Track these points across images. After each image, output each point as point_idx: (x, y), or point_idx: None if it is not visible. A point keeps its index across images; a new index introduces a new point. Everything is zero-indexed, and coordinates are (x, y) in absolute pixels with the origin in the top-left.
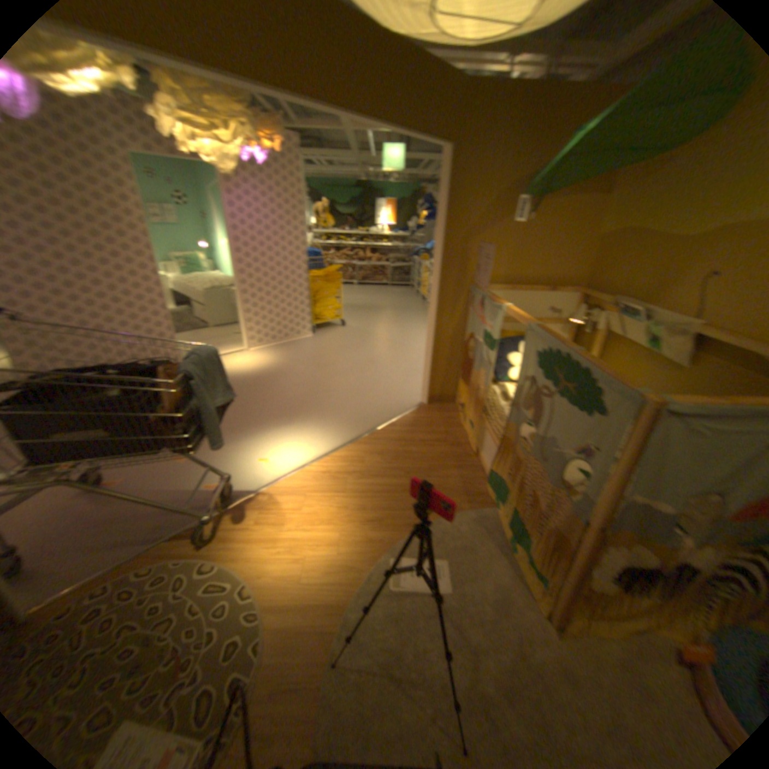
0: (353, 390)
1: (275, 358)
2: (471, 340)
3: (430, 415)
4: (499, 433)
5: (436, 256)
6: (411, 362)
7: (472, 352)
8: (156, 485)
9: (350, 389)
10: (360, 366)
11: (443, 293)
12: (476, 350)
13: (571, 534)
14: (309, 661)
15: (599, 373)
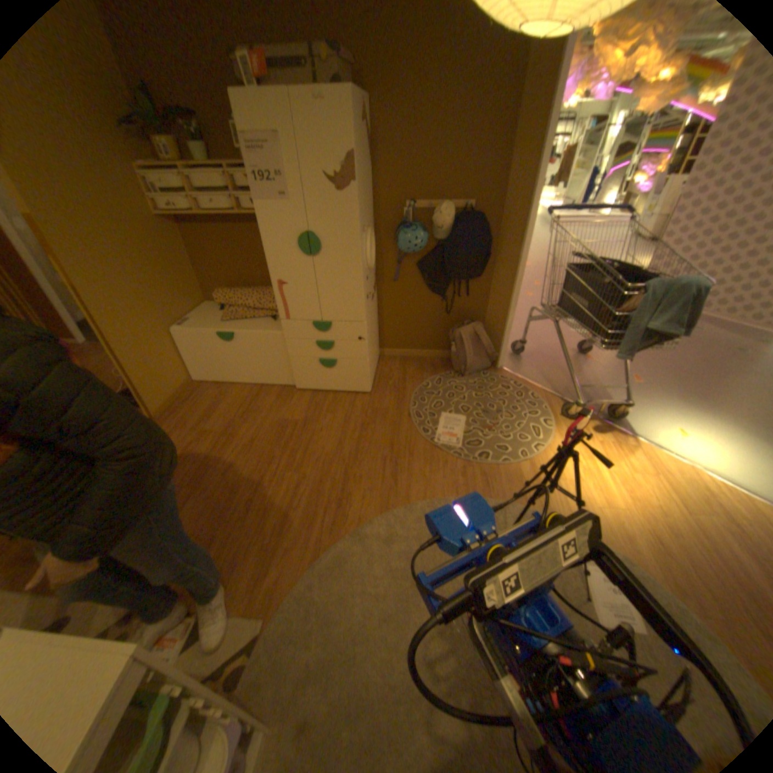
0: None
1: None
2: None
3: None
4: None
5: None
6: None
7: None
8: (605, 377)
9: None
10: None
11: None
12: None
13: None
14: (506, 493)
15: None
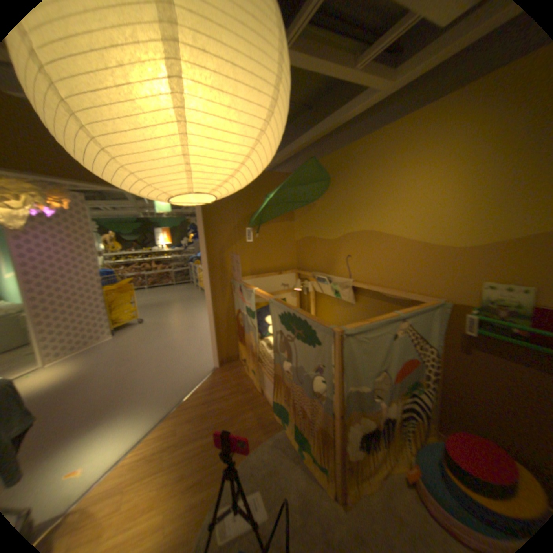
0: (157, 374)
1: (75, 367)
2: (240, 315)
3: (224, 376)
4: (272, 374)
5: (204, 266)
6: (202, 338)
7: (242, 322)
8: None
9: (154, 374)
10: (160, 352)
11: (214, 287)
12: (244, 321)
13: (329, 429)
14: None
15: (311, 322)
